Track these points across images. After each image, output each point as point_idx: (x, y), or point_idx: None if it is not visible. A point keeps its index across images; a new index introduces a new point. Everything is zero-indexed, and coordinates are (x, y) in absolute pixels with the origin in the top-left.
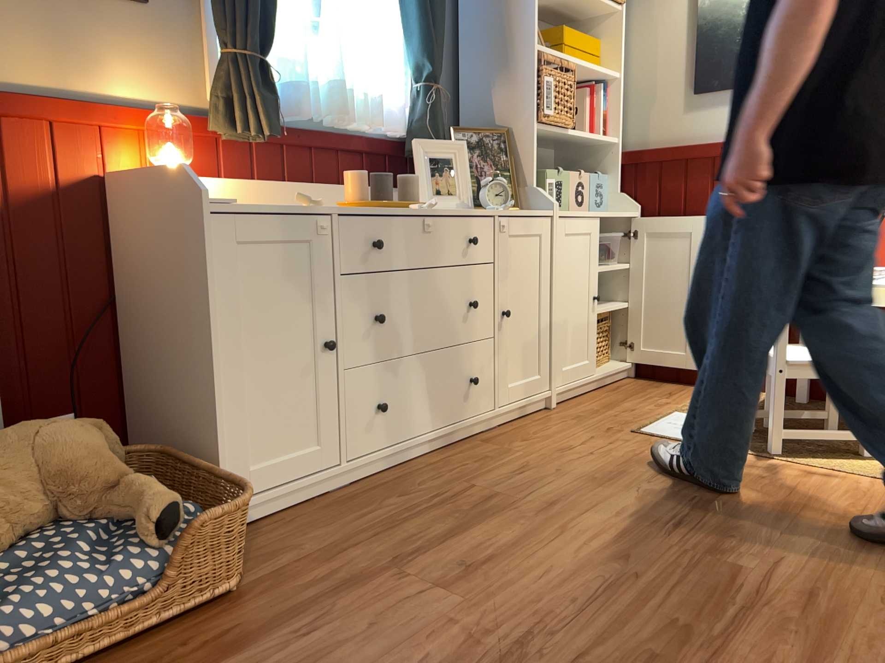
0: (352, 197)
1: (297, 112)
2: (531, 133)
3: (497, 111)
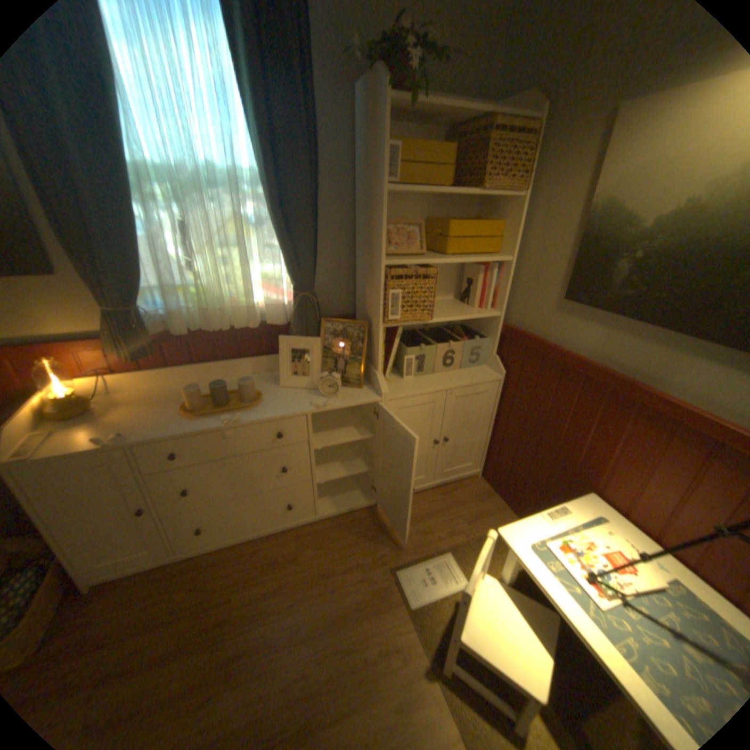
0: (188, 403)
1: (174, 331)
2: (378, 331)
3: (367, 302)
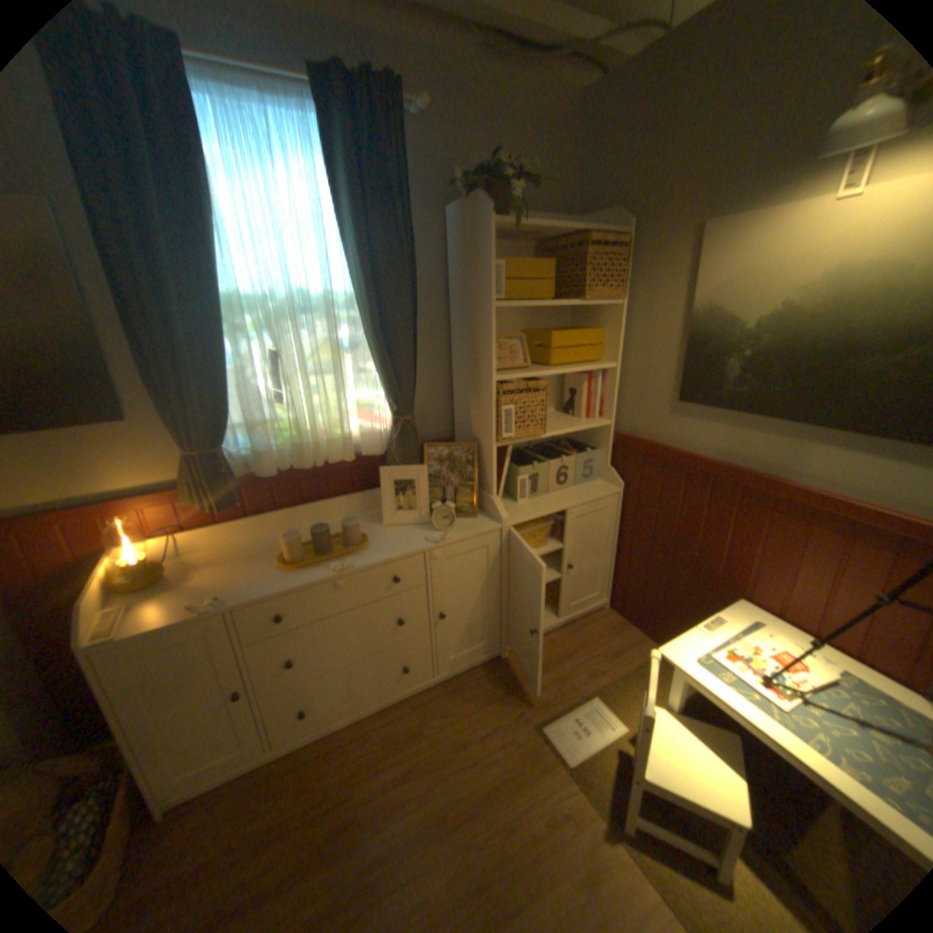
0: (286, 555)
1: (261, 472)
2: (491, 452)
3: (472, 421)
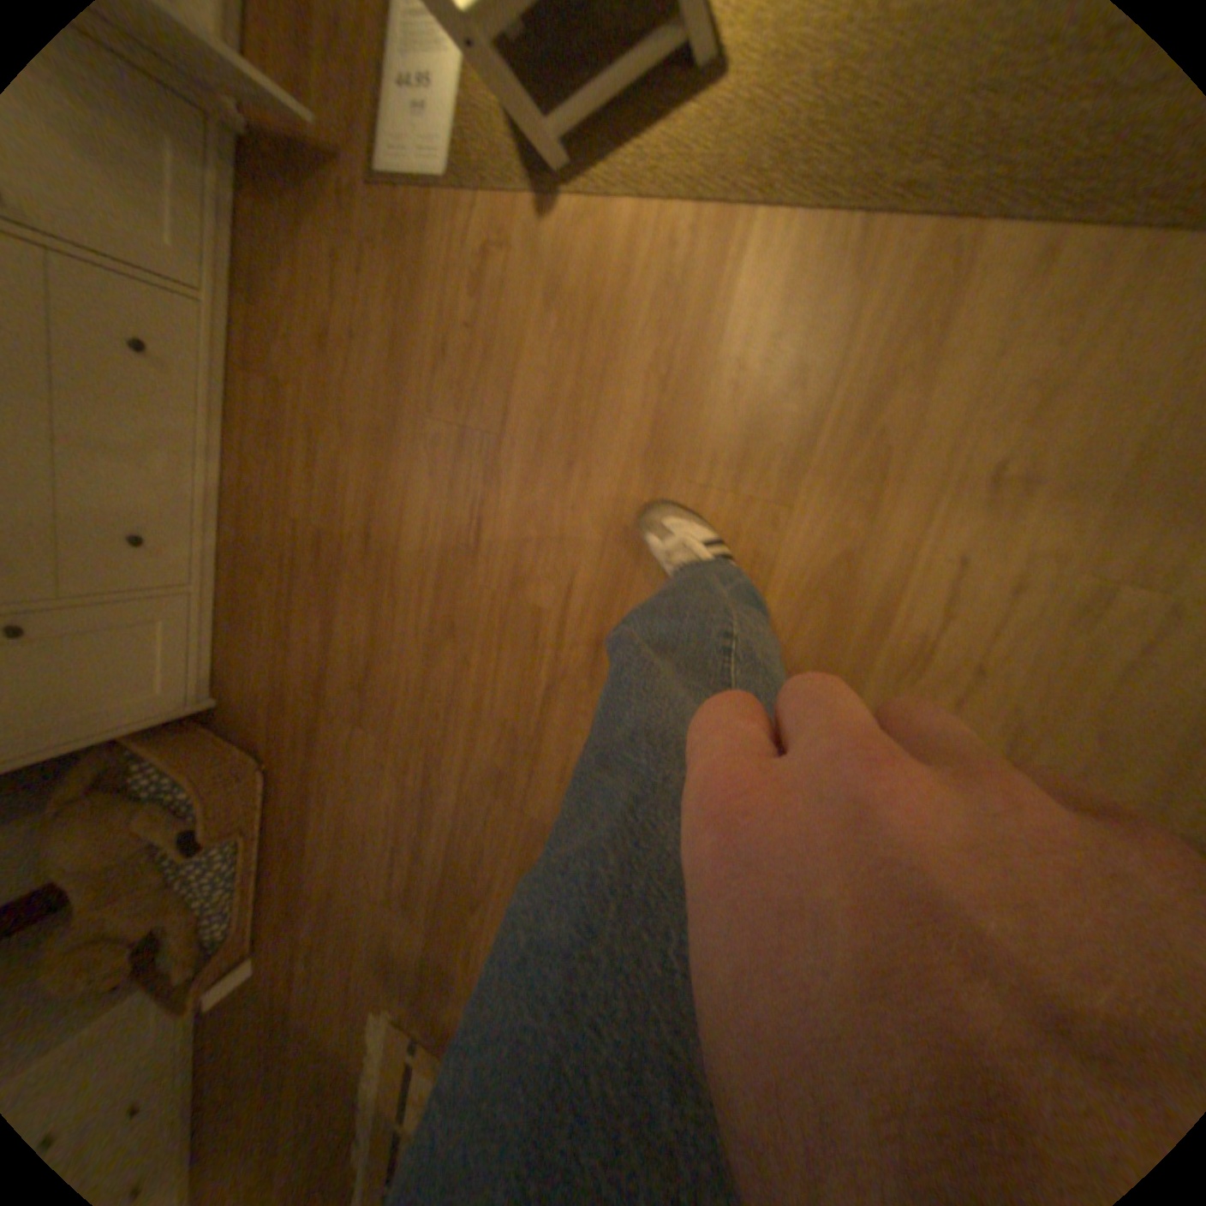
0: None
1: None
2: None
3: None
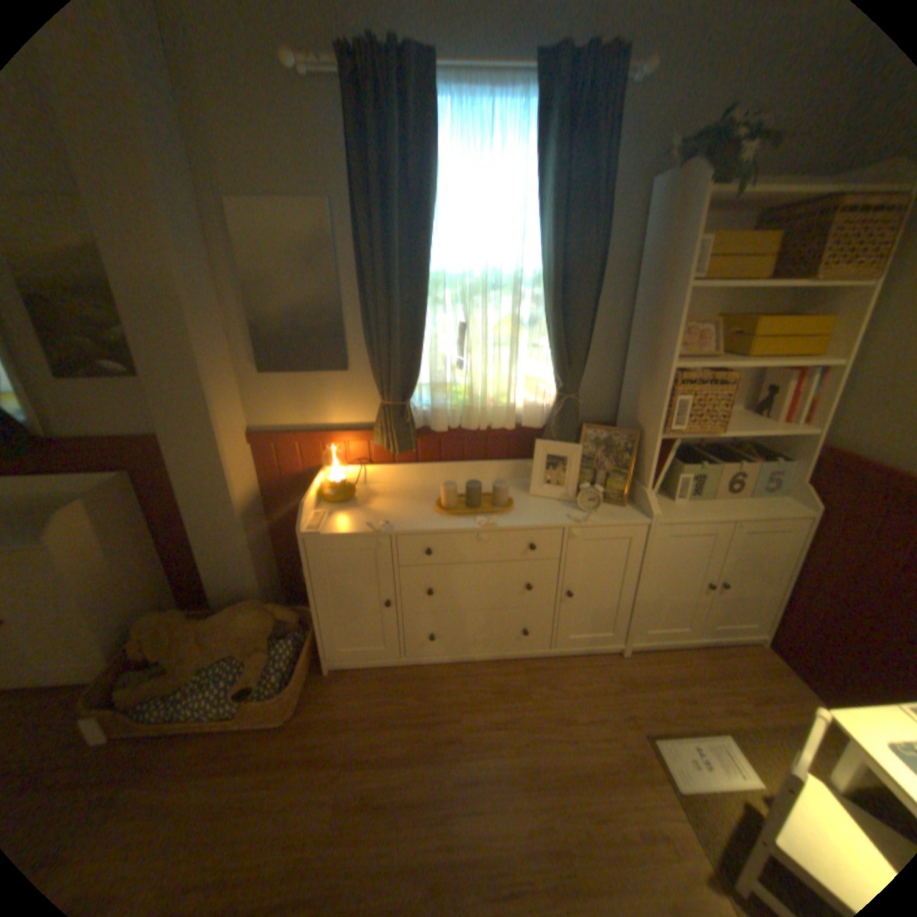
0: (443, 500)
1: (436, 427)
2: (655, 442)
3: (640, 408)
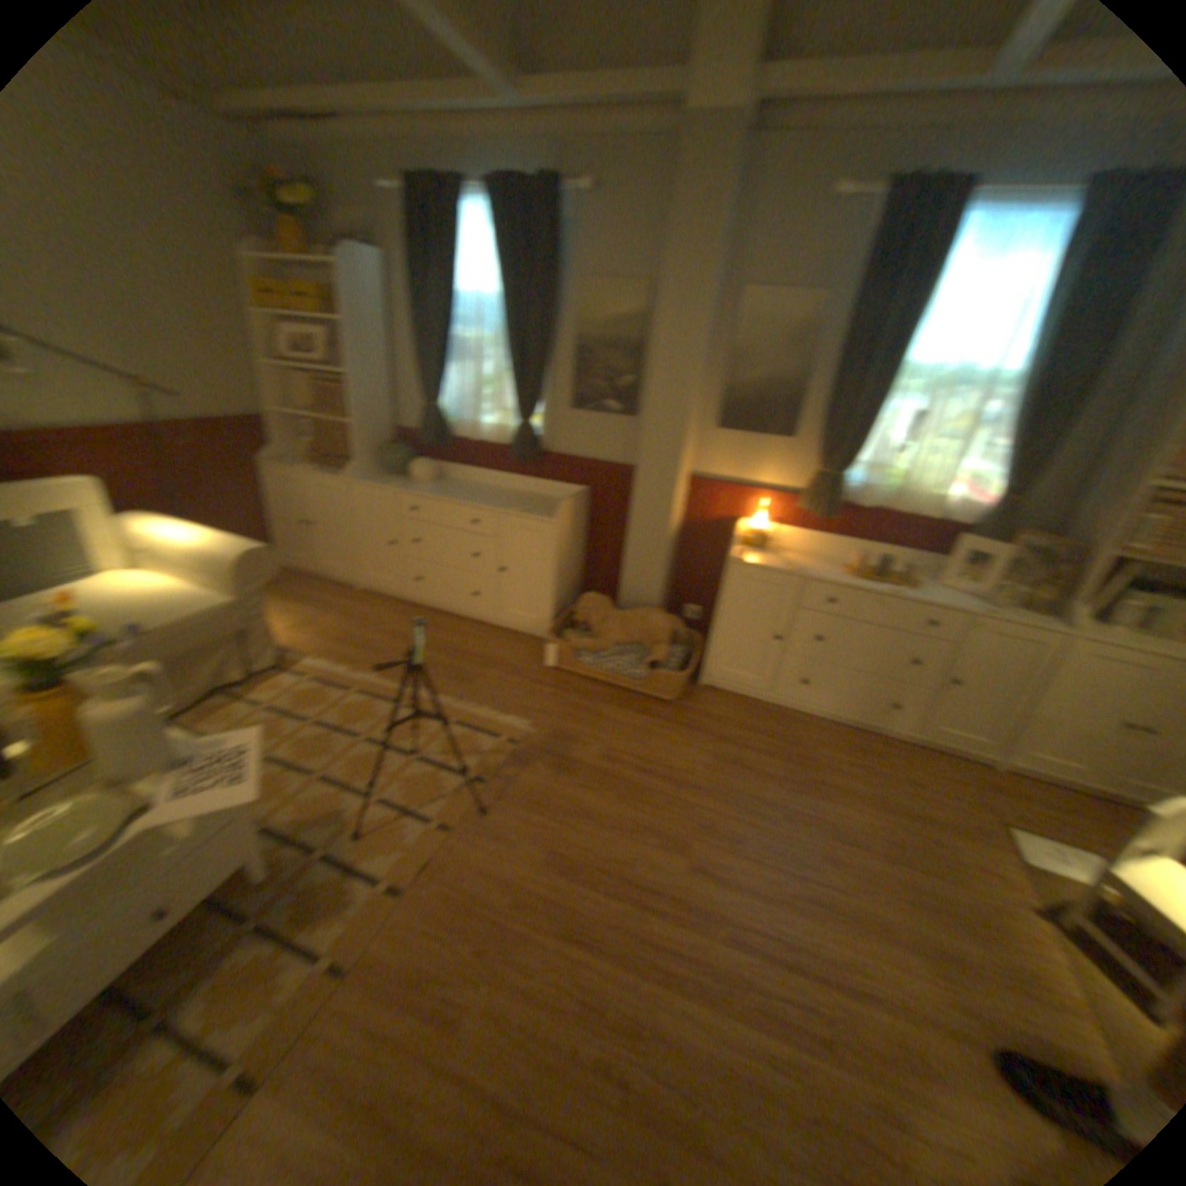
0: (854, 566)
1: (862, 502)
2: (1103, 557)
3: (1096, 524)
